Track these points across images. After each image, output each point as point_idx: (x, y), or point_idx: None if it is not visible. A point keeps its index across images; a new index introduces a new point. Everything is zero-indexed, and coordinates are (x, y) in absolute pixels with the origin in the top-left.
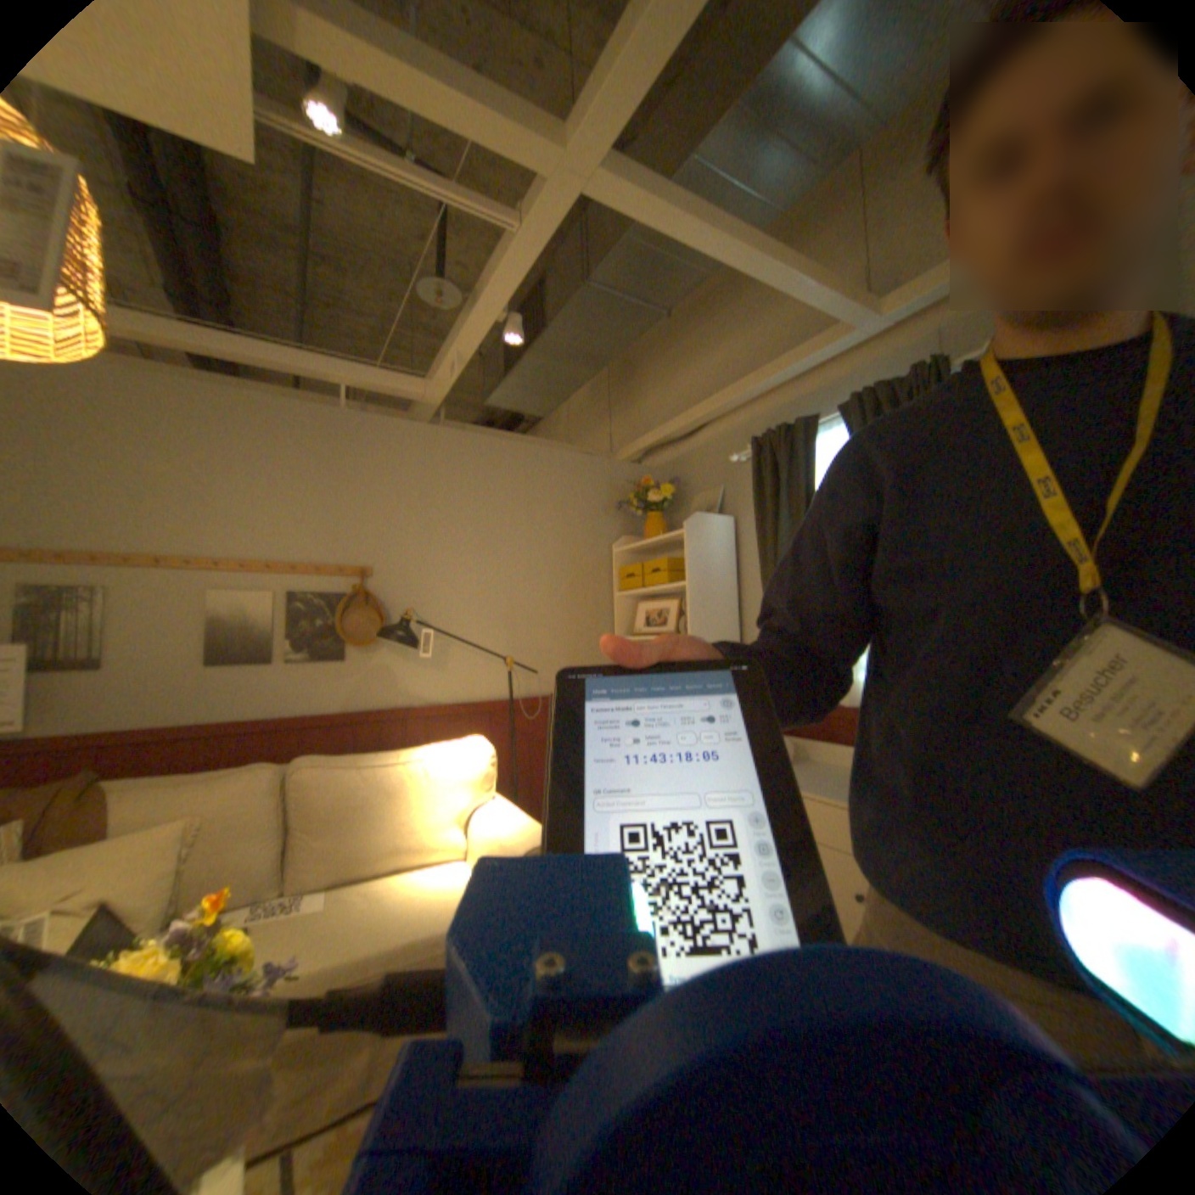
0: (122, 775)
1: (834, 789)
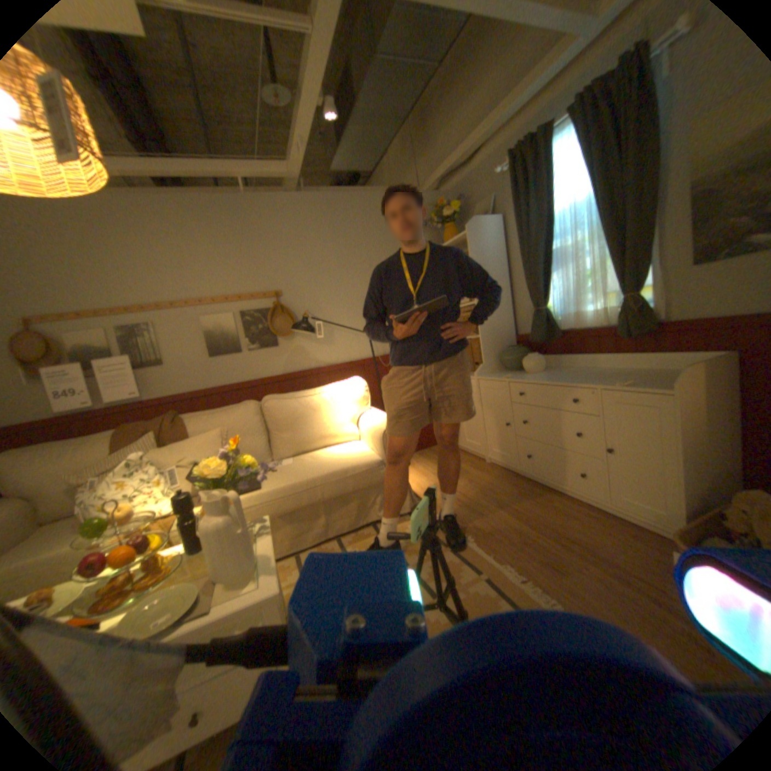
0: (188, 413)
1: (566, 377)
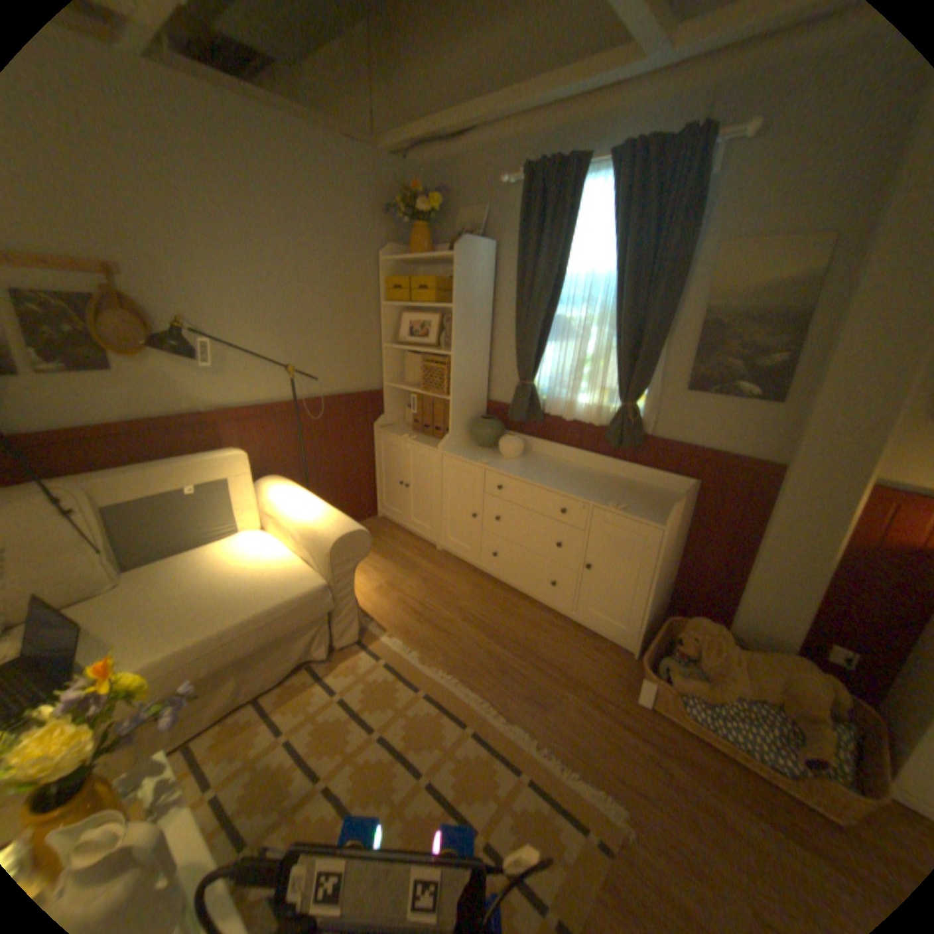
0: None
1: (551, 478)
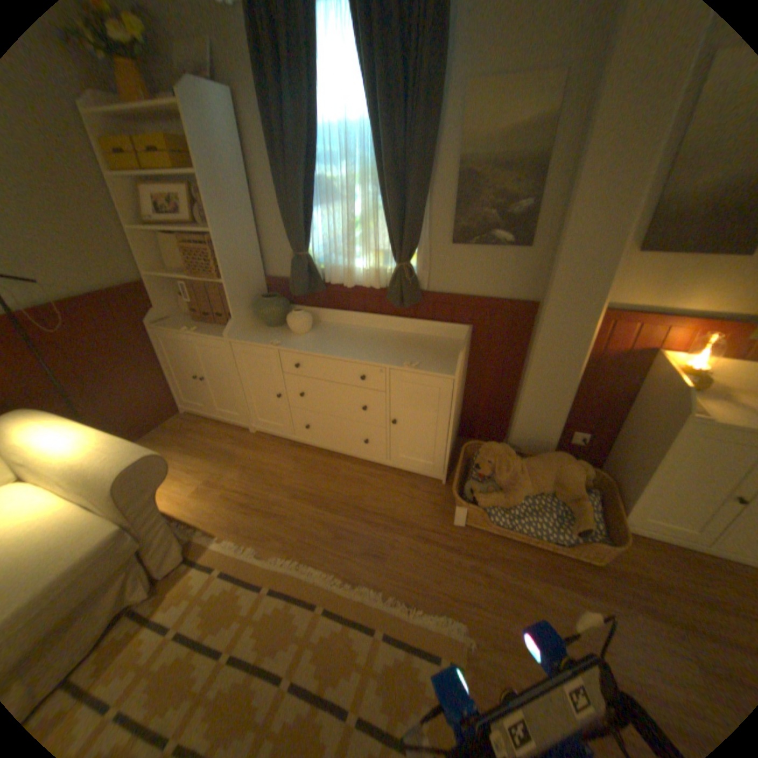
0: None
1: (345, 347)
